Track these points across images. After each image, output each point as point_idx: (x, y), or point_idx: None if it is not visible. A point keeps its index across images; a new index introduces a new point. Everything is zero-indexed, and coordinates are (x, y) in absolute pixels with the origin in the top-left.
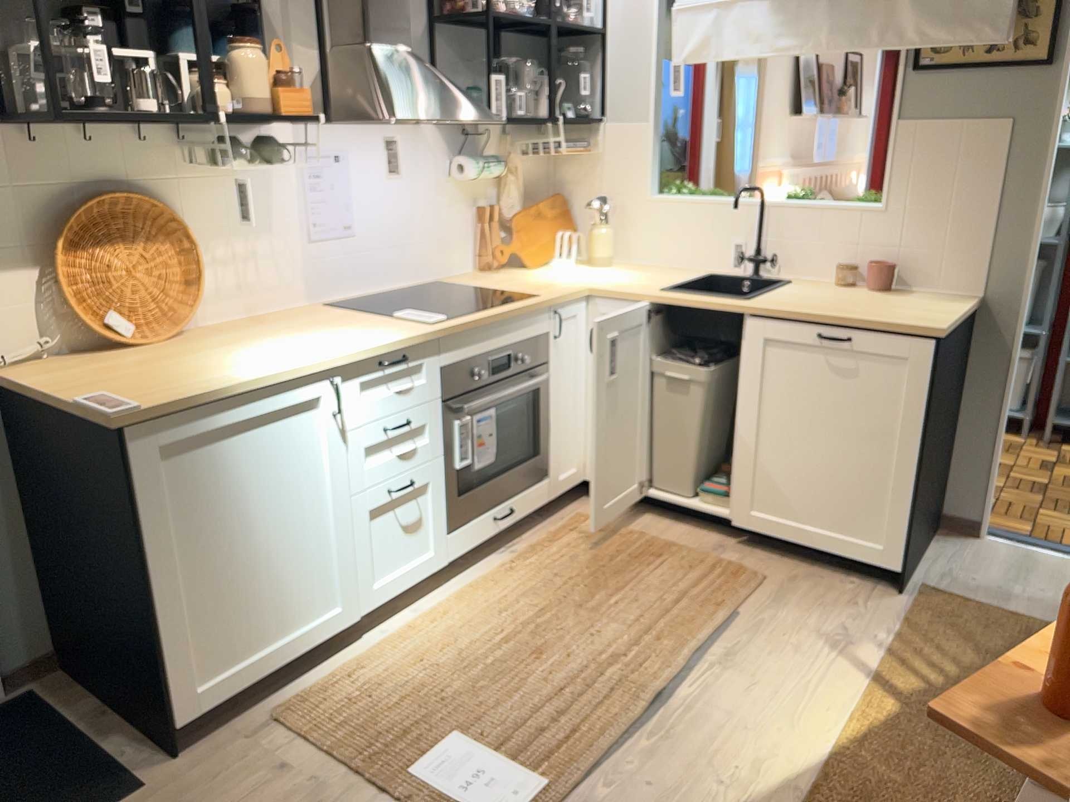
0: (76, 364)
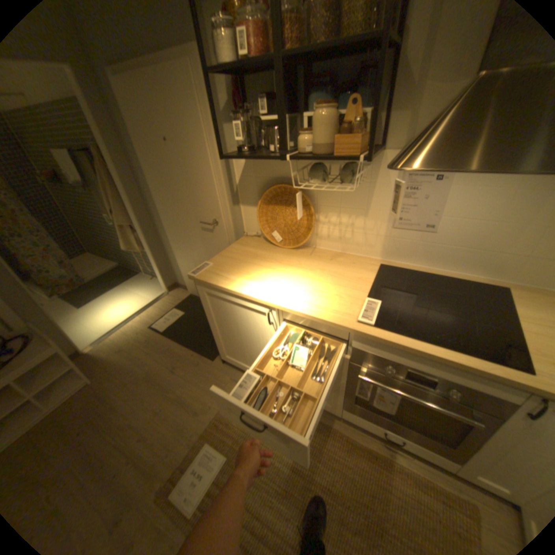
0: (255, 244)
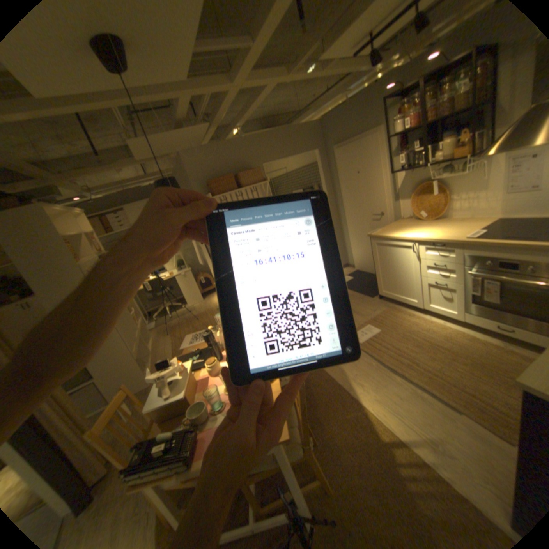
0: (407, 221)
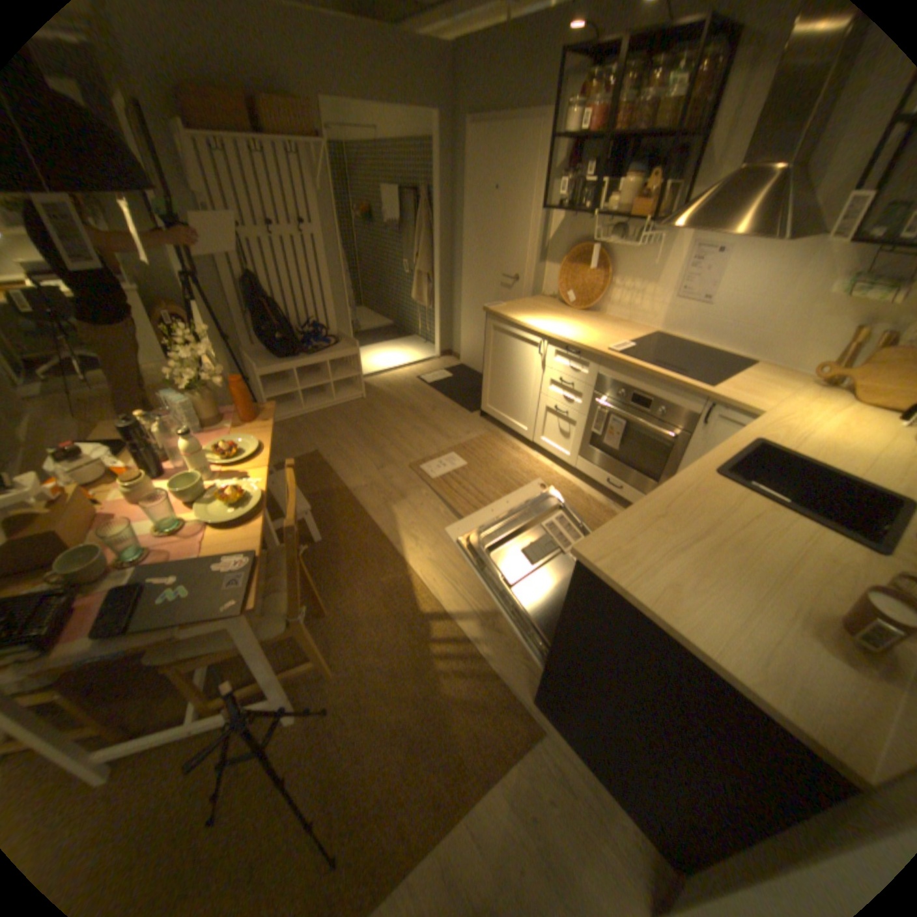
0: (547, 302)
